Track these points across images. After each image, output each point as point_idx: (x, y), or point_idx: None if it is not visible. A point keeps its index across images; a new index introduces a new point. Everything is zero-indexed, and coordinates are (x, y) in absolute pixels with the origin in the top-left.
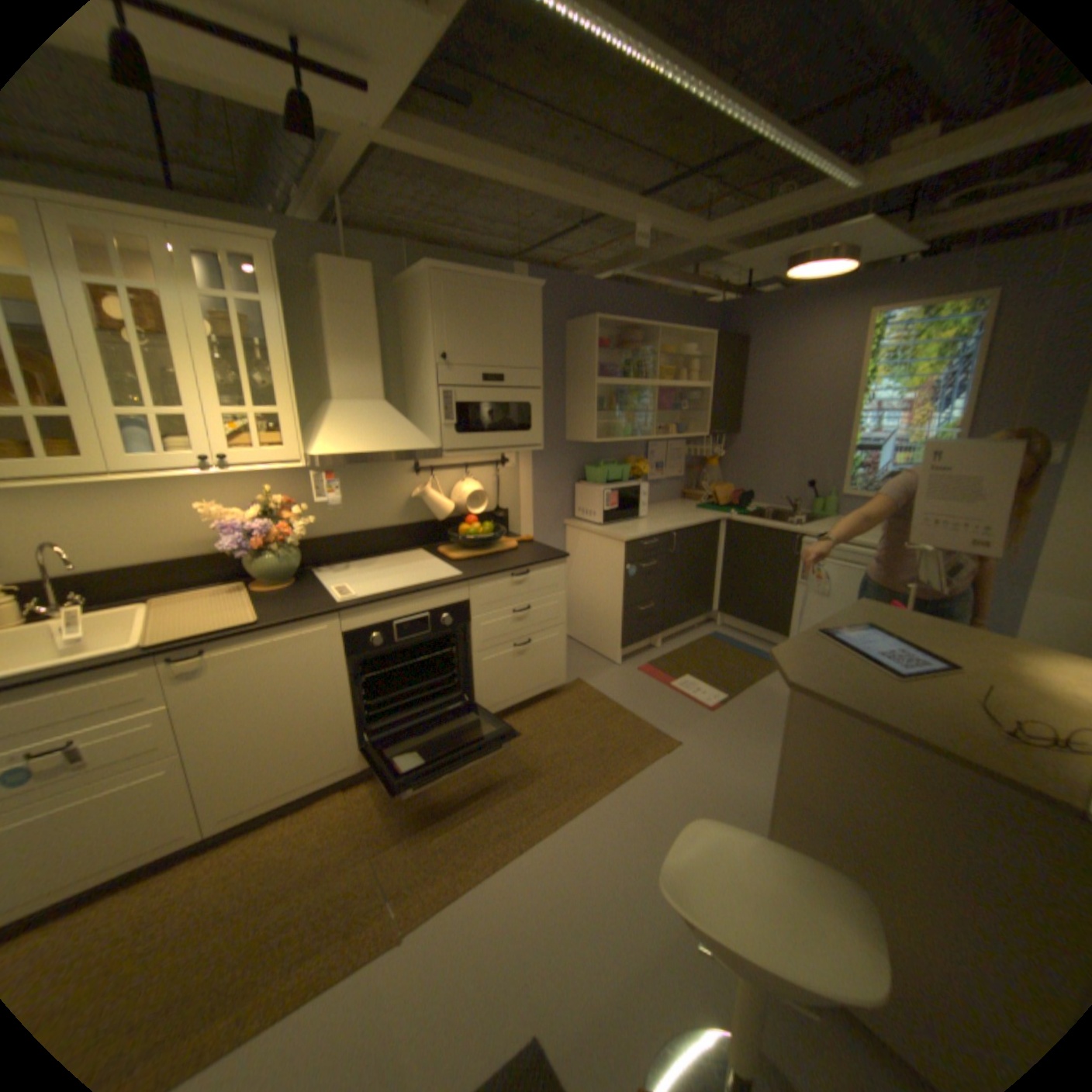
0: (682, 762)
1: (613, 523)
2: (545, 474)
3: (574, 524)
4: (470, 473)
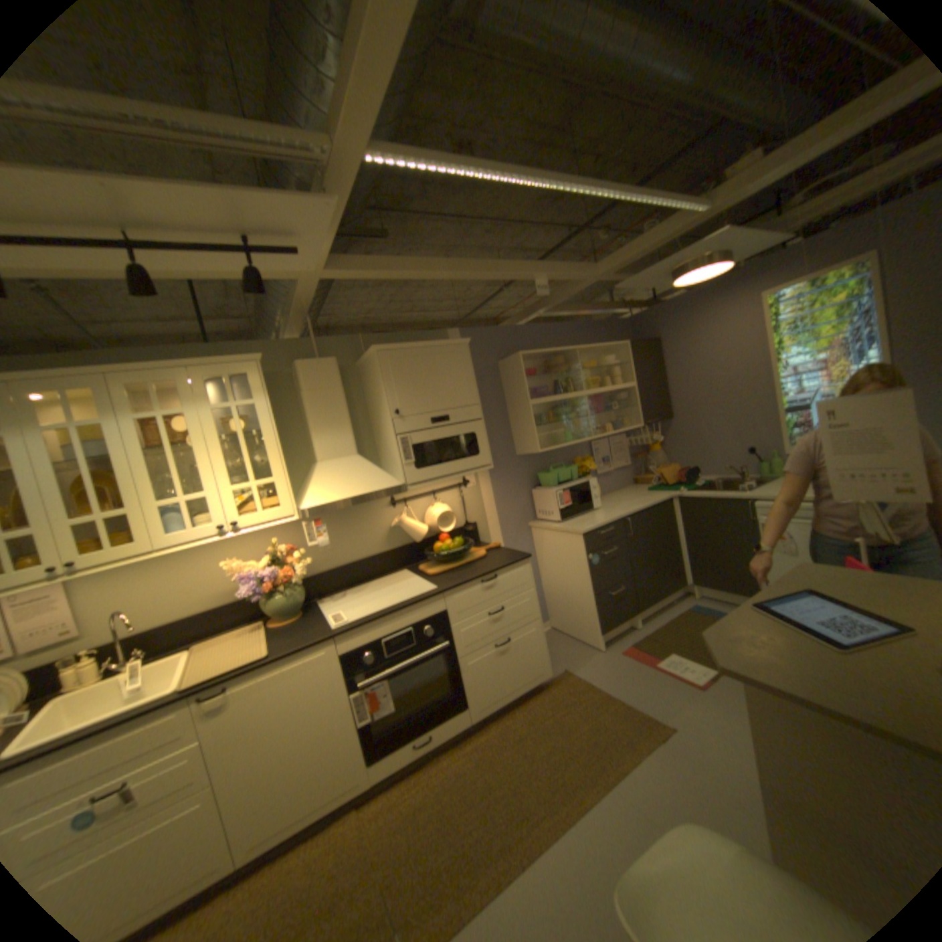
0: (679, 752)
1: (570, 518)
2: (503, 486)
3: (536, 525)
4: (437, 498)
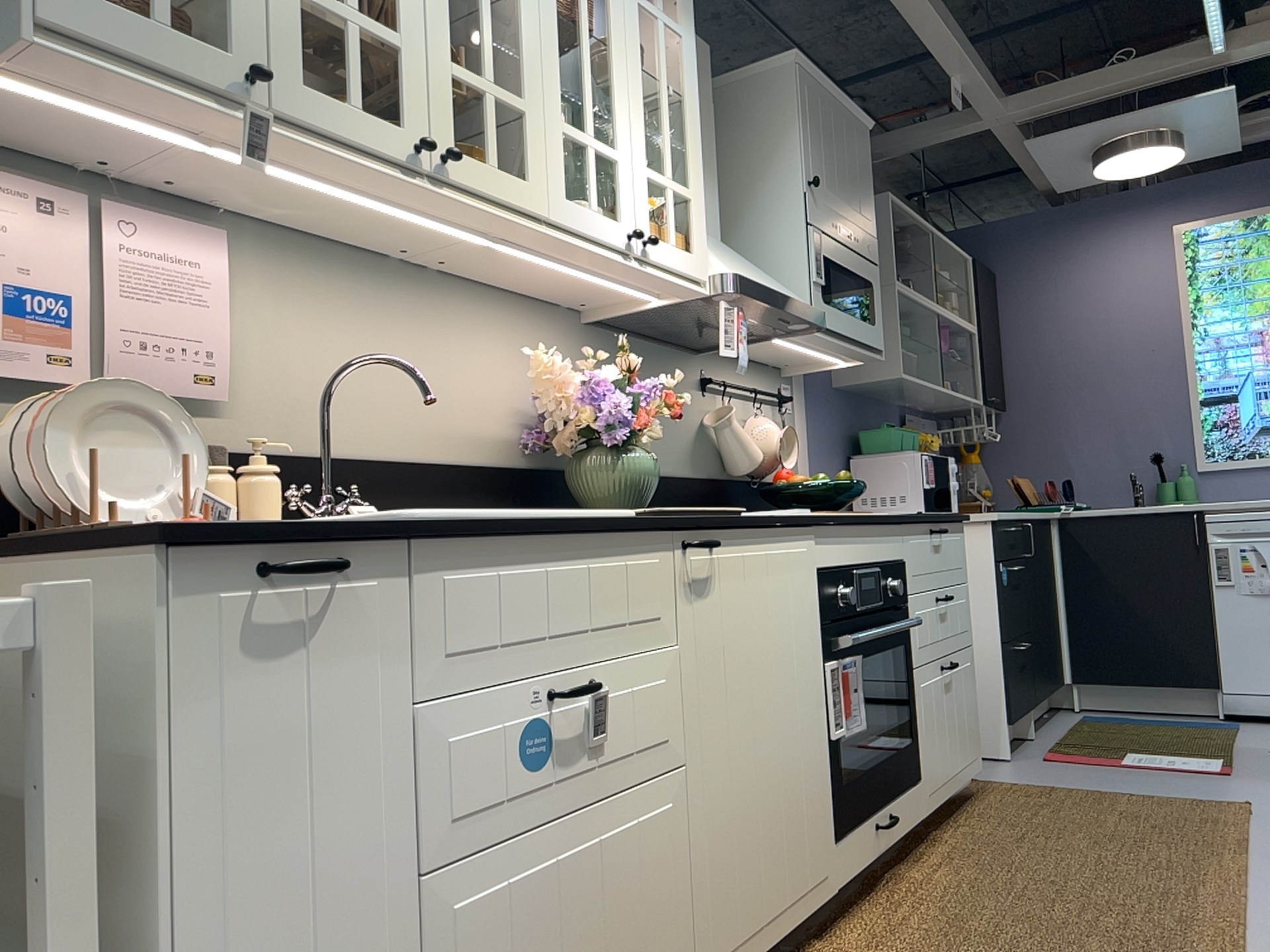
0: None
1: None
2: (821, 434)
3: None
4: (754, 409)
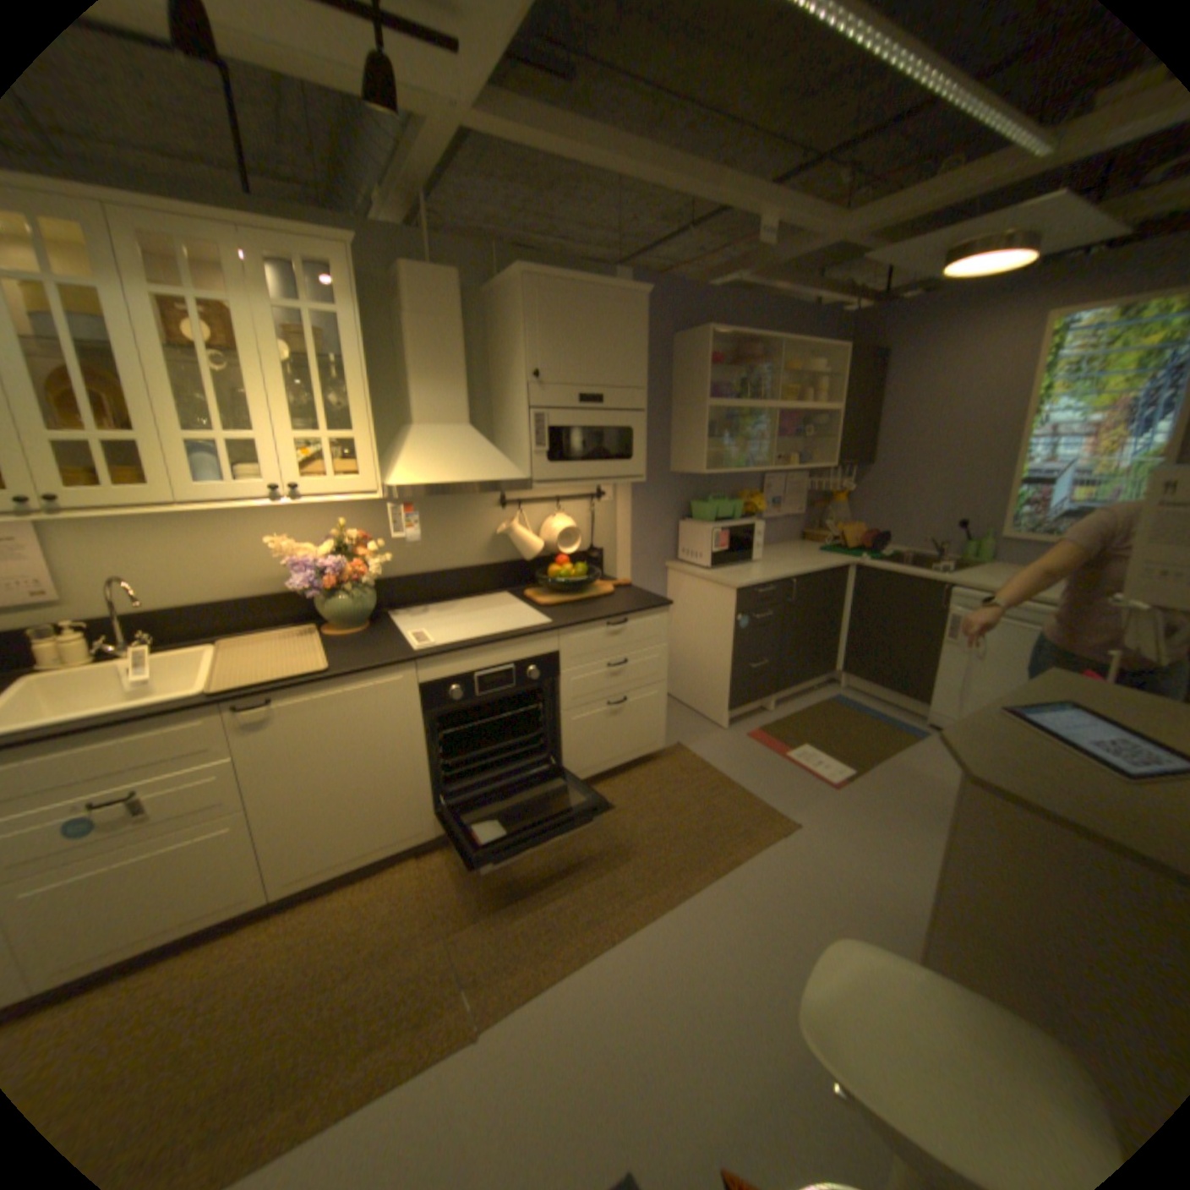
0: (802, 849)
1: (721, 566)
2: (645, 509)
3: (677, 567)
4: (561, 508)
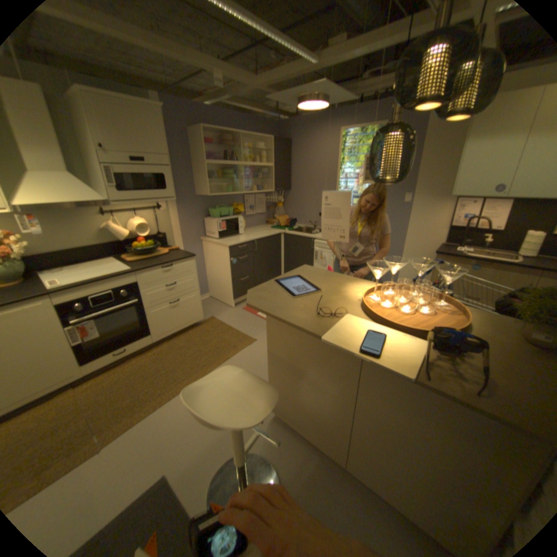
0: (255, 347)
1: (225, 237)
2: (186, 213)
3: (205, 239)
4: (138, 213)
